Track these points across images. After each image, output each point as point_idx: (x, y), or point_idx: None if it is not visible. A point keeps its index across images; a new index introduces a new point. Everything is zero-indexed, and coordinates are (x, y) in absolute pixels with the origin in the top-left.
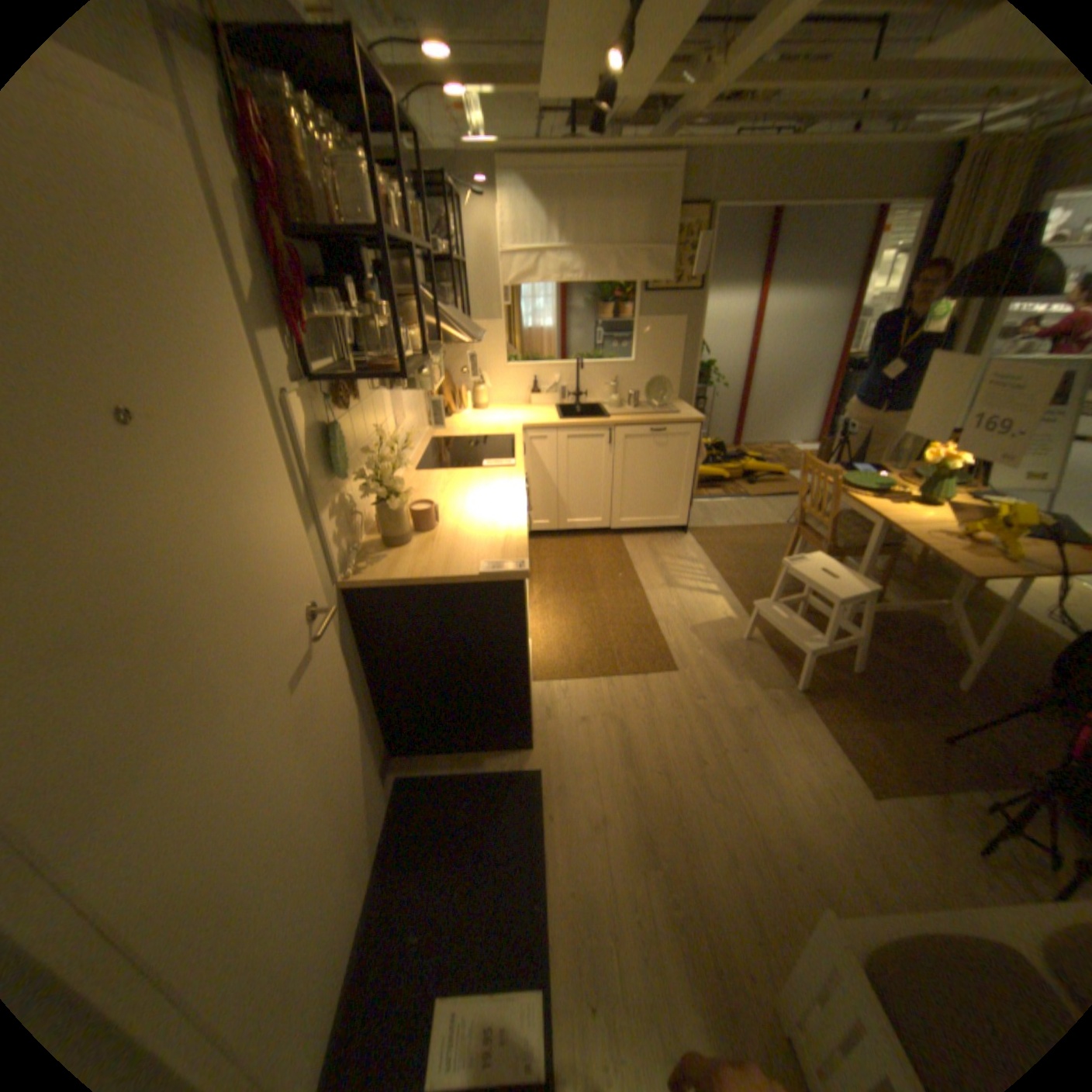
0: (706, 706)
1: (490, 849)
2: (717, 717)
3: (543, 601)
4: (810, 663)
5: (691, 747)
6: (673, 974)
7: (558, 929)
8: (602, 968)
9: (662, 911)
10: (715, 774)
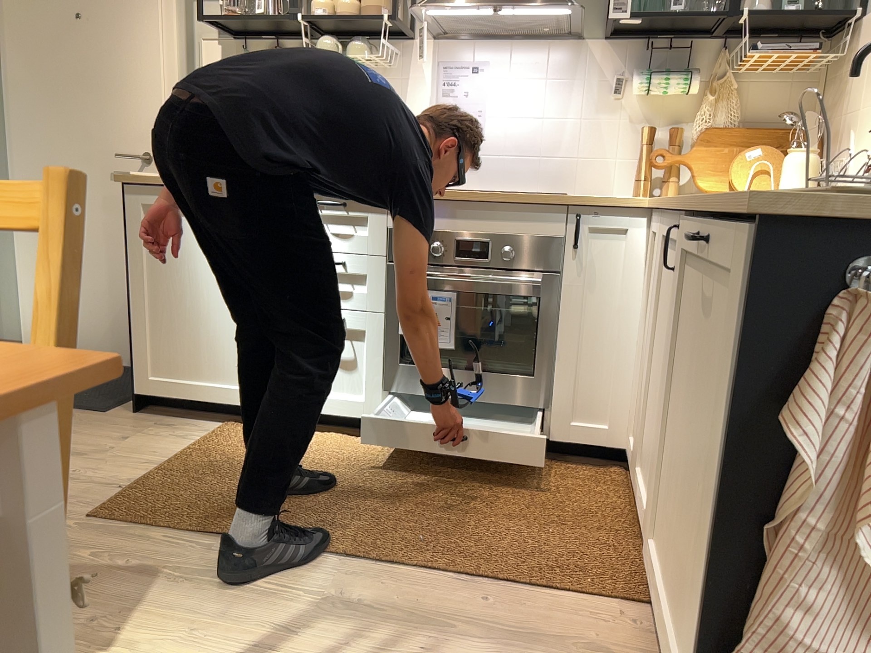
0: None
1: None
2: None
3: (384, 451)
4: None
5: None
6: None
7: None
8: None
9: None
10: None
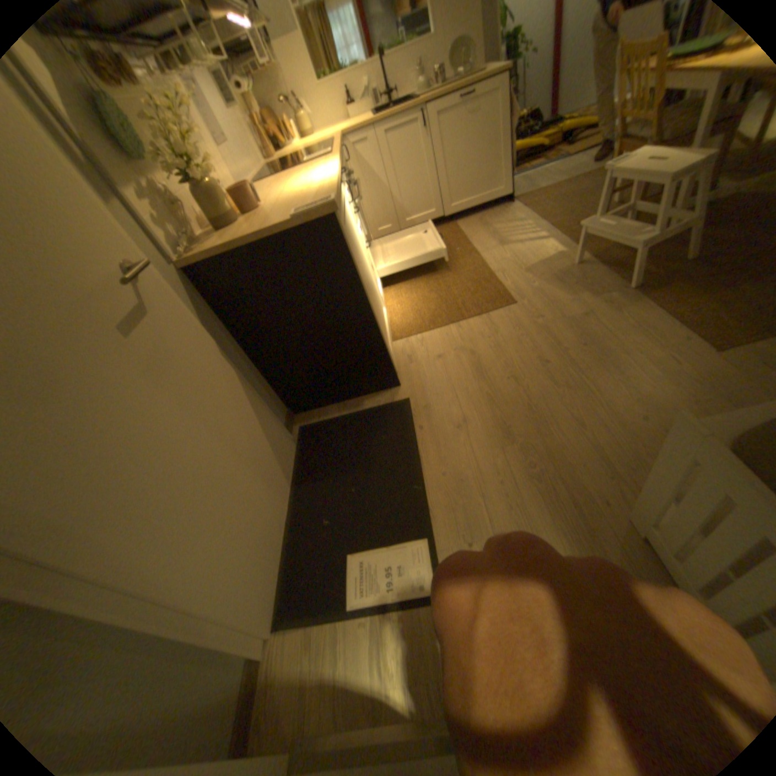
0: (545, 321)
1: (374, 456)
2: (556, 326)
3: (395, 285)
4: (642, 264)
5: (535, 353)
6: (535, 511)
7: (435, 497)
8: (473, 516)
9: (520, 470)
10: (558, 367)
